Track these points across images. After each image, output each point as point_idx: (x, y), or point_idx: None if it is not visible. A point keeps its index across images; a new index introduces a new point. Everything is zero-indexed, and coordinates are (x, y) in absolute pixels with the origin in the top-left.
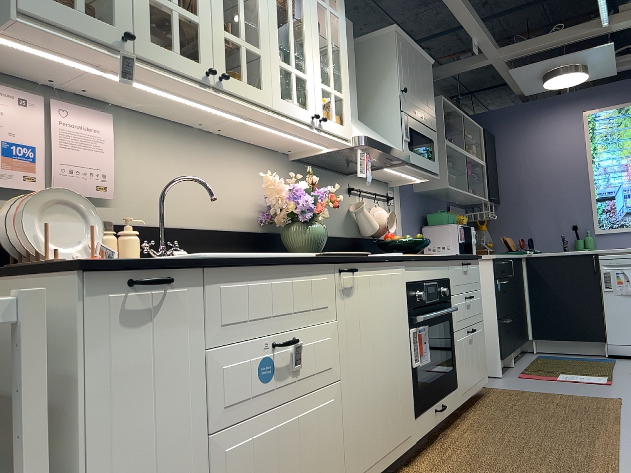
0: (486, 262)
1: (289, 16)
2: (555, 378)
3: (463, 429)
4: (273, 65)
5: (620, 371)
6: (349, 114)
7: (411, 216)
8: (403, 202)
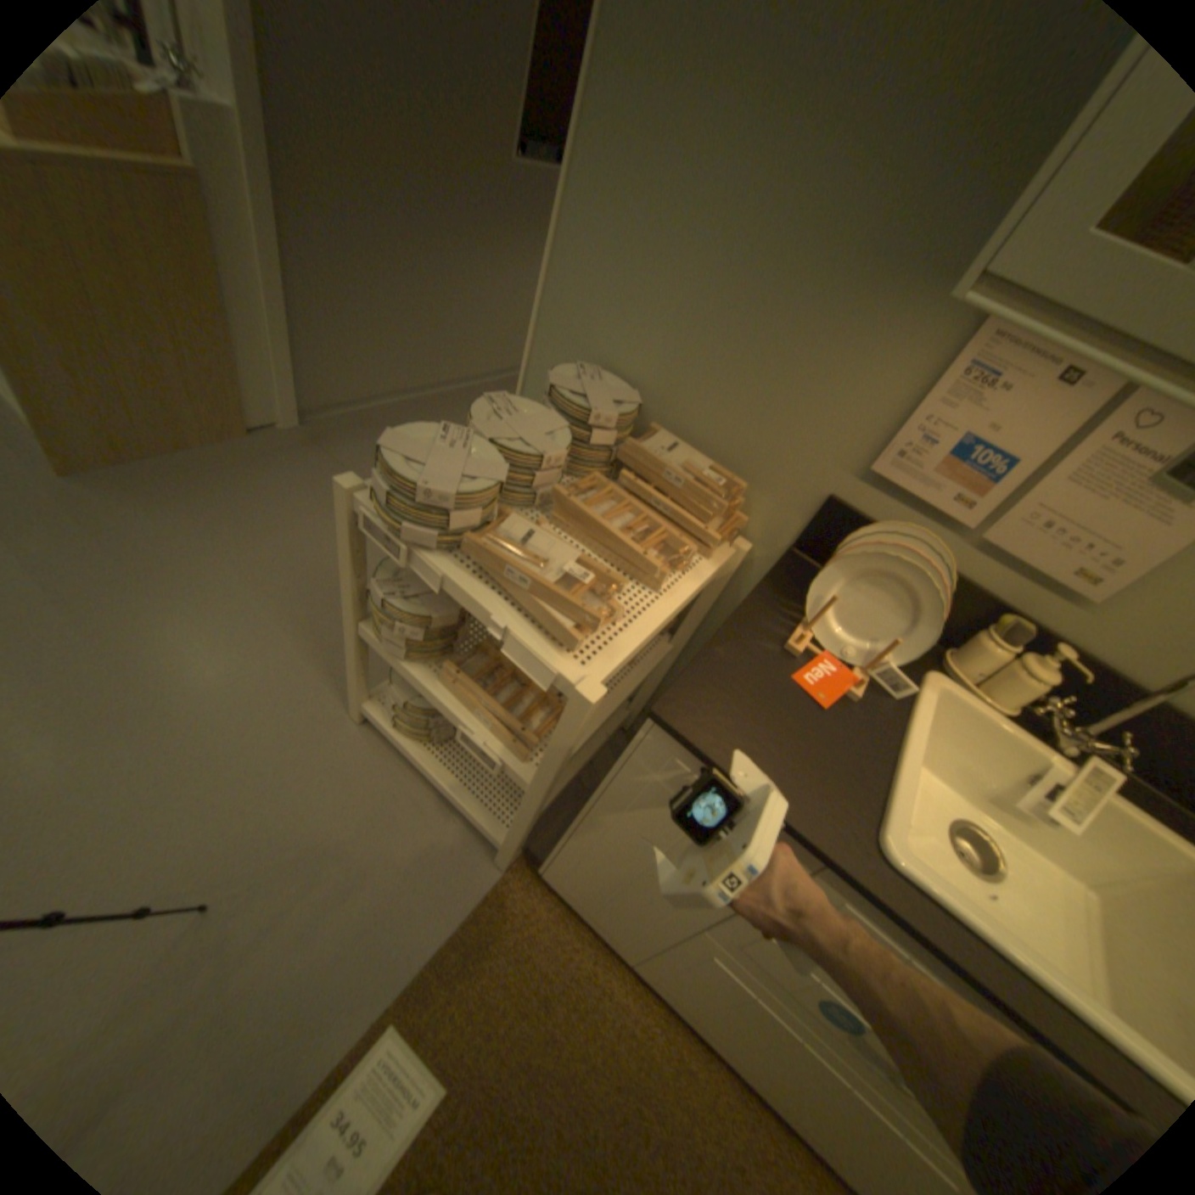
0: None
1: None
2: None
3: None
4: None
5: None
6: None
7: None
8: None
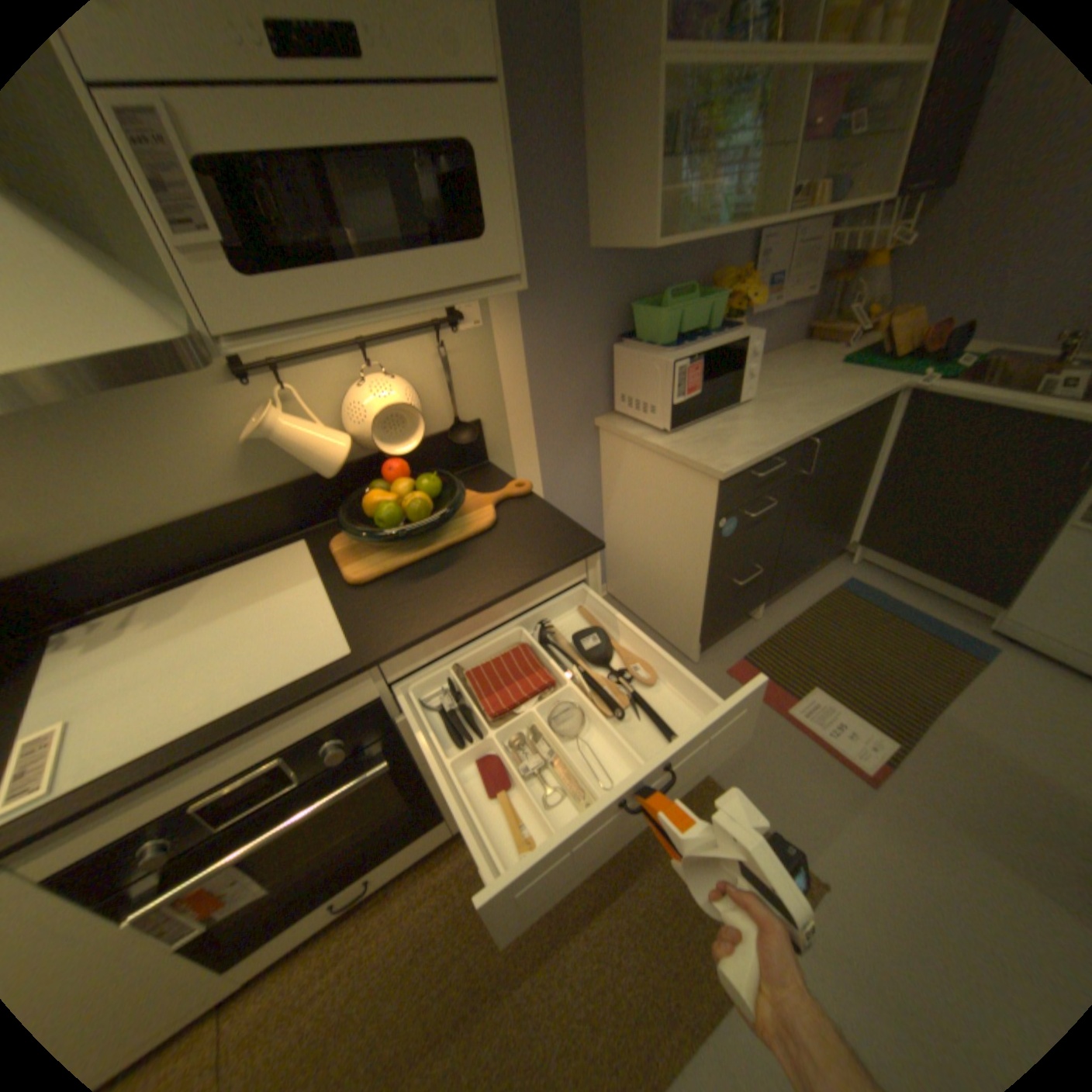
0: (704, 476)
1: None
2: (784, 709)
3: (434, 884)
4: None
5: (958, 727)
6: None
7: (567, 327)
8: (527, 302)
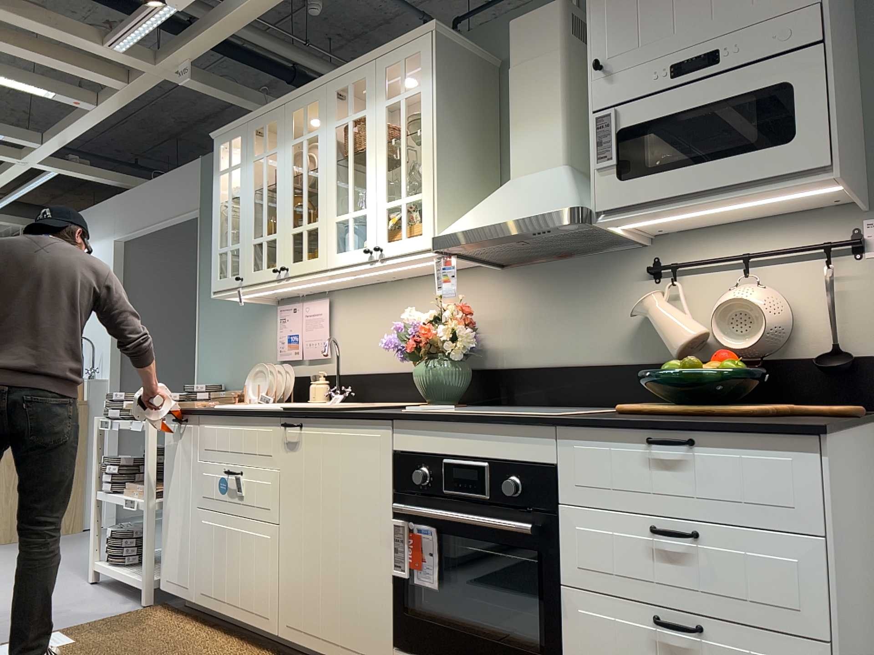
0: None
1: (348, 160)
2: None
3: None
4: (328, 226)
5: None
6: (428, 212)
7: None
8: None
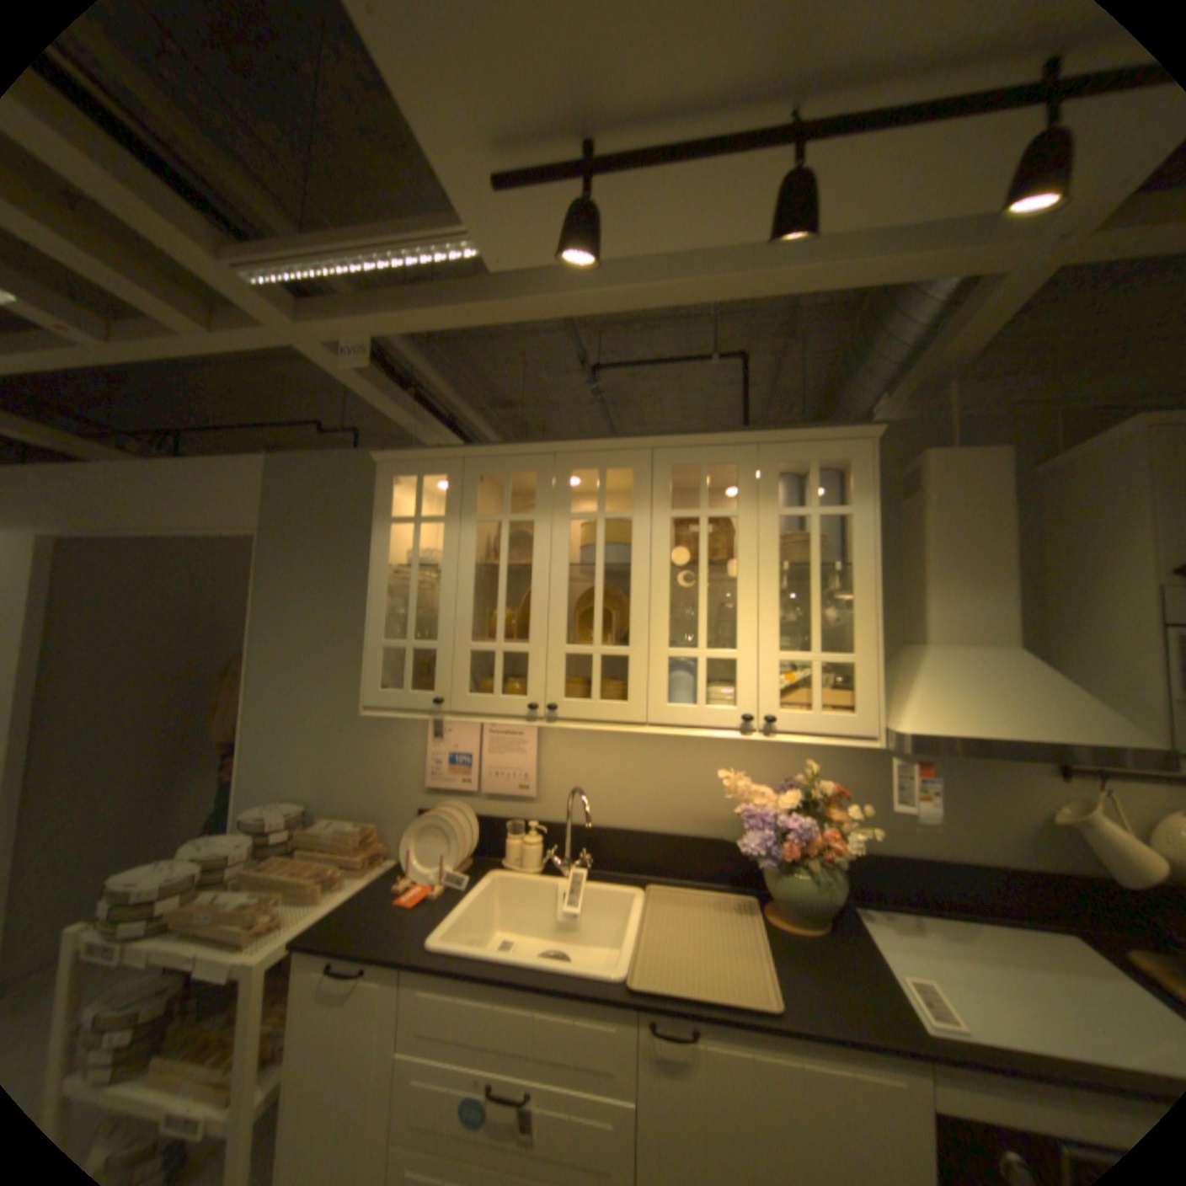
0: None
1: (700, 572)
2: None
3: None
4: (654, 659)
5: None
6: (871, 687)
7: None
8: None
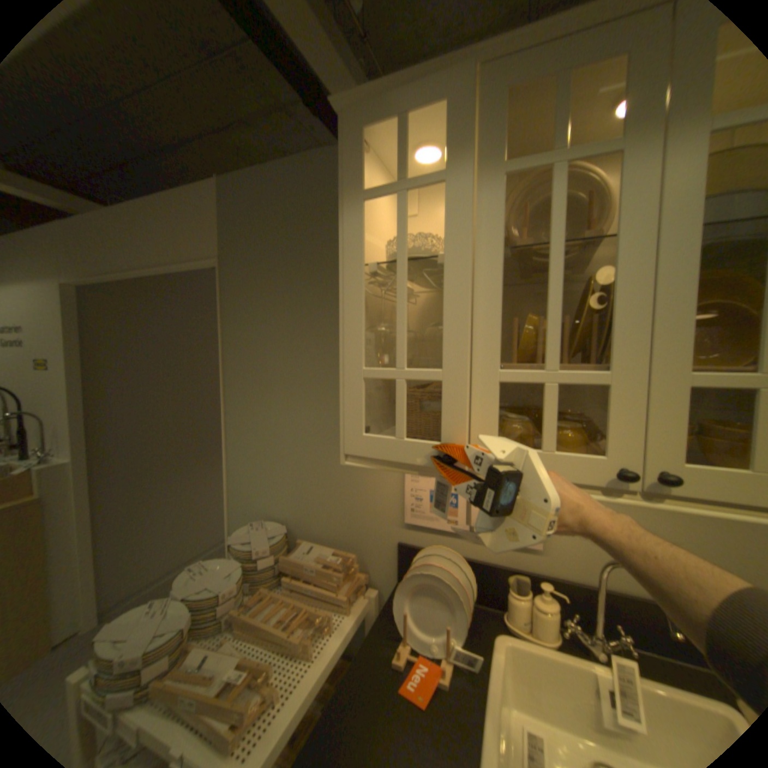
0: None
1: None
2: None
3: None
4: None
5: None
6: None
7: None
8: None
